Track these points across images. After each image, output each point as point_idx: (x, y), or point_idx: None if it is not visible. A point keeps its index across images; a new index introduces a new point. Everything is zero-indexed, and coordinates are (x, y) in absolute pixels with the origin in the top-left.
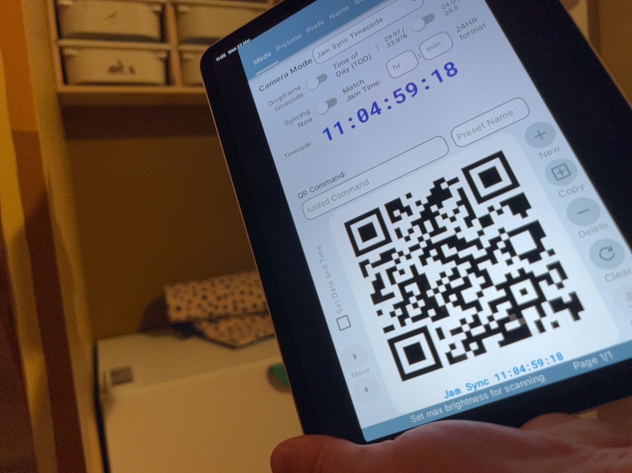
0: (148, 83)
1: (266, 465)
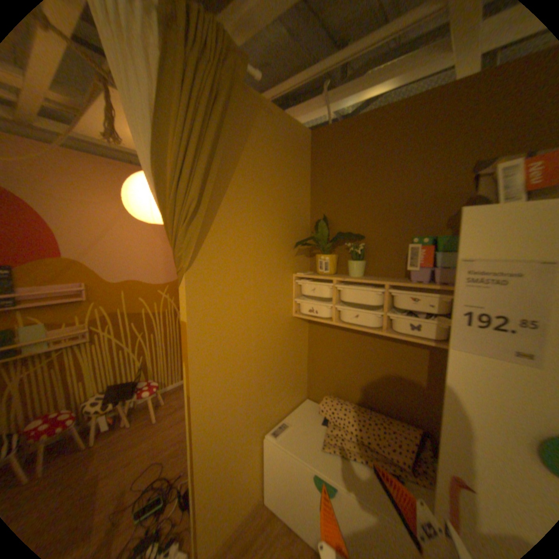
0: (323, 316)
1: (310, 510)
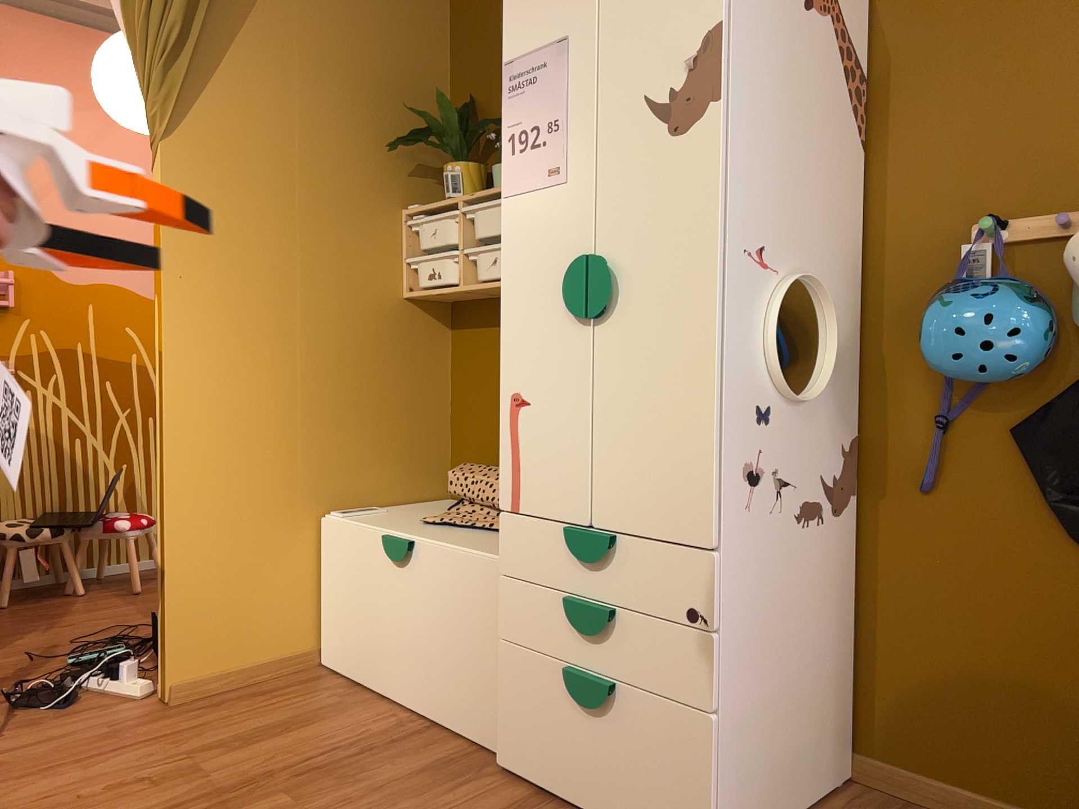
0: (449, 282)
1: (381, 619)
